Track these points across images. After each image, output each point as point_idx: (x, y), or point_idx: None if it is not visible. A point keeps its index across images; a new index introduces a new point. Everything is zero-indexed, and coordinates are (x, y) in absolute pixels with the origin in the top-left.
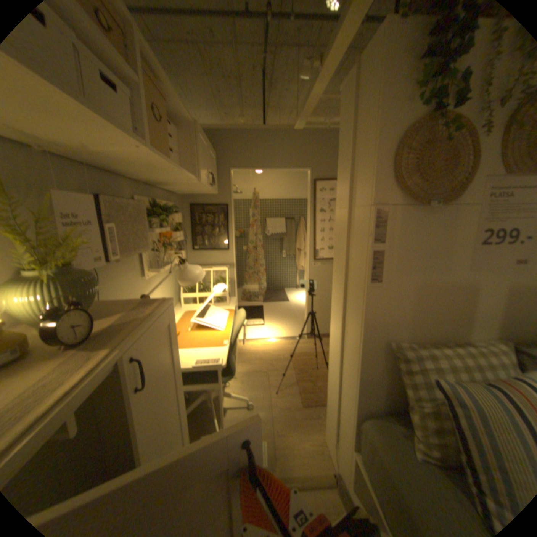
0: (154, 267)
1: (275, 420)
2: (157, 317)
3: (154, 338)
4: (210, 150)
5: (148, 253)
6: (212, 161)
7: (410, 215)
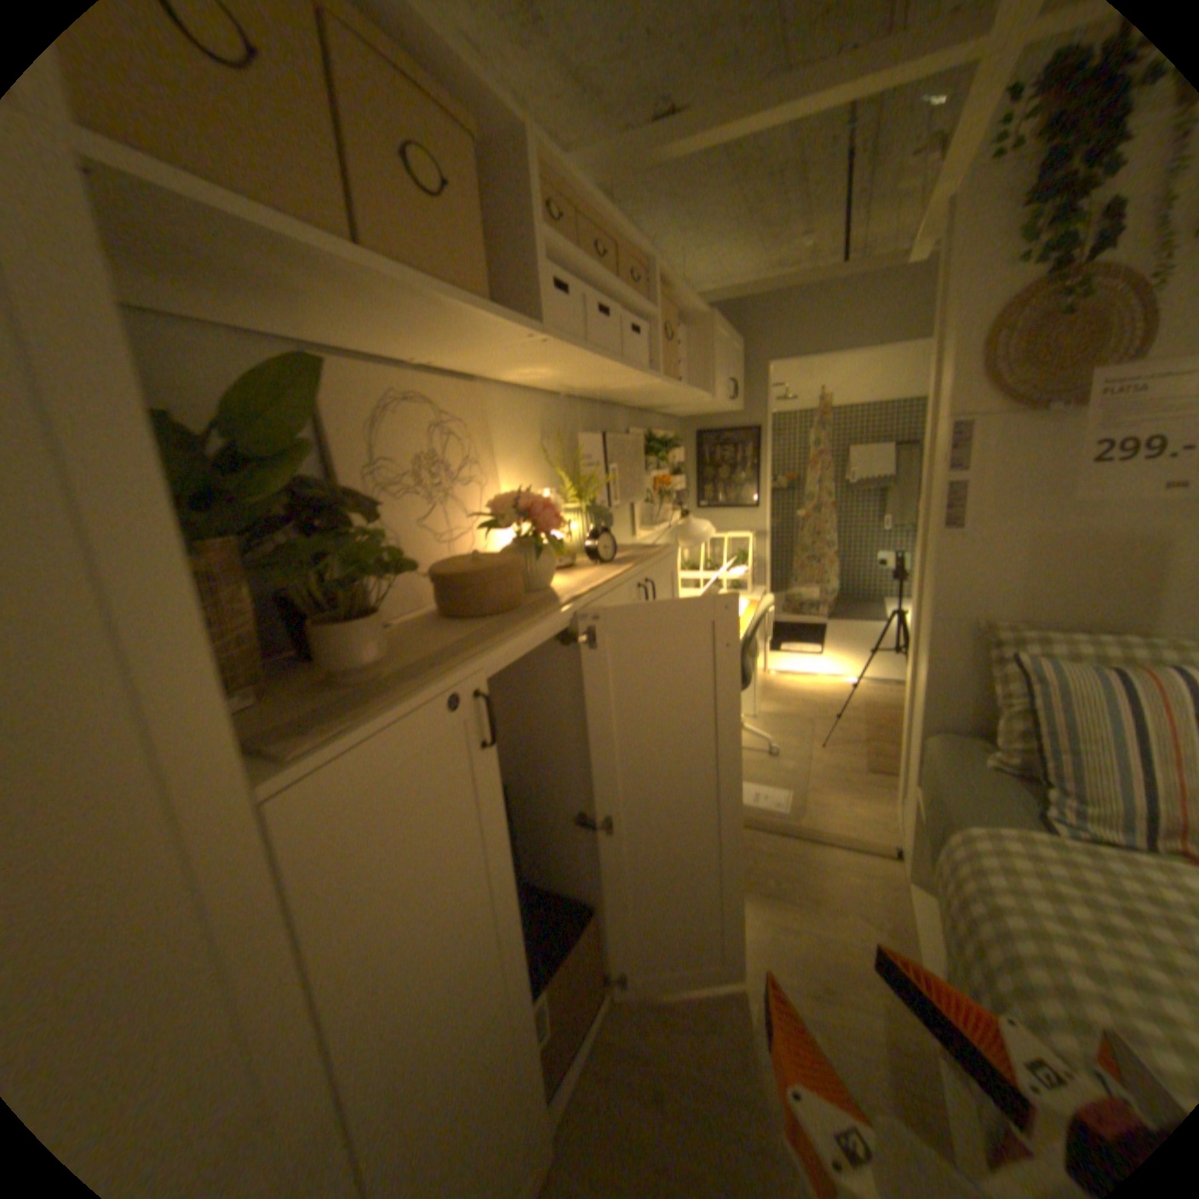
0: (647, 527)
1: (814, 776)
2: (663, 559)
3: (660, 580)
4: (735, 338)
5: (640, 508)
6: (736, 357)
7: (1014, 429)
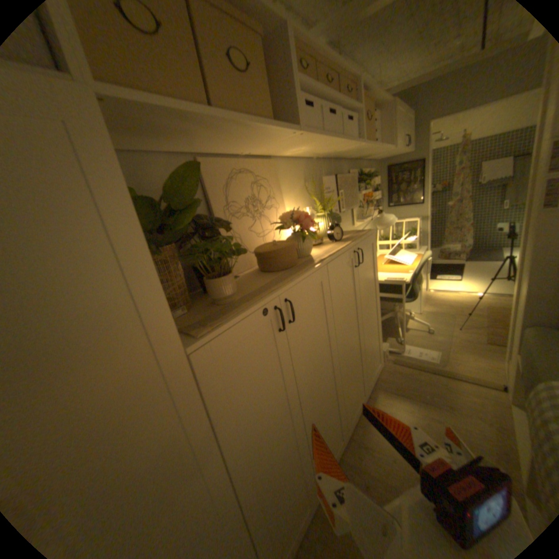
0: (360, 220)
1: (454, 345)
2: (367, 237)
3: (366, 248)
4: (409, 111)
5: (356, 211)
6: (410, 121)
7: None
